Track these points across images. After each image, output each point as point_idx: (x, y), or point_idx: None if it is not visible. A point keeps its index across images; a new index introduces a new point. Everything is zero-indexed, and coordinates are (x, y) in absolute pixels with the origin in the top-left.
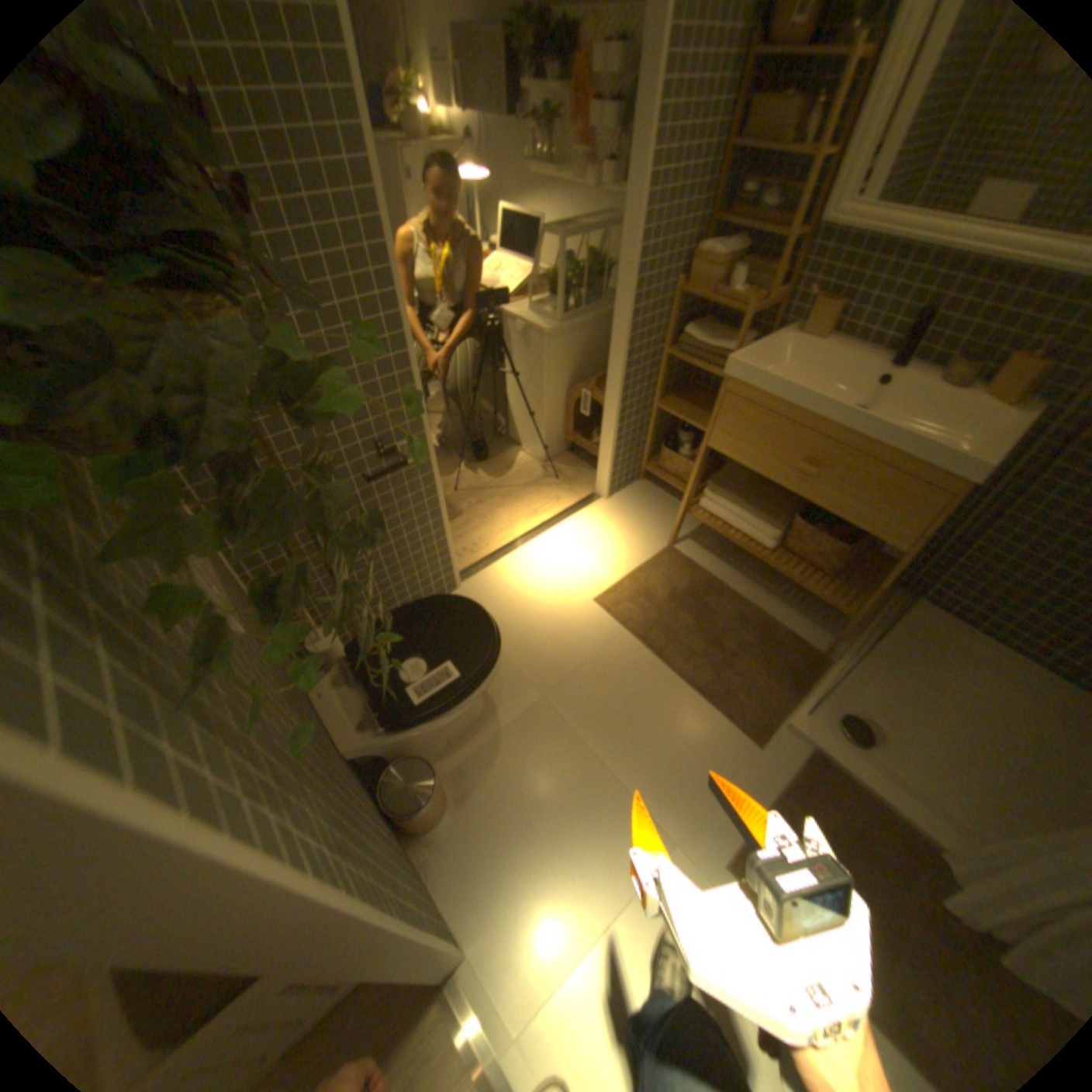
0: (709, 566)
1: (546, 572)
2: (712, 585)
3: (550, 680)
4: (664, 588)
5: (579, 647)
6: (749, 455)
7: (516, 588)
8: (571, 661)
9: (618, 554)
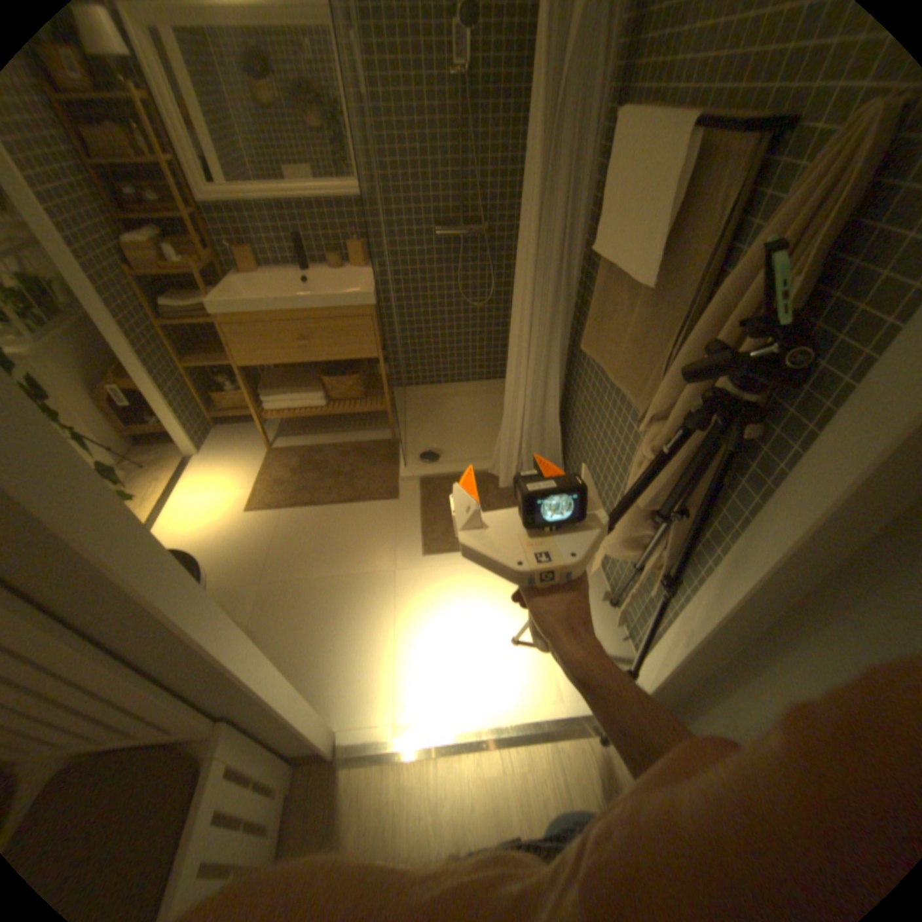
0: (303, 442)
1: (193, 523)
2: (313, 450)
3: (256, 572)
4: (286, 471)
5: (259, 541)
6: (270, 359)
7: (177, 549)
8: (261, 551)
9: (239, 476)
